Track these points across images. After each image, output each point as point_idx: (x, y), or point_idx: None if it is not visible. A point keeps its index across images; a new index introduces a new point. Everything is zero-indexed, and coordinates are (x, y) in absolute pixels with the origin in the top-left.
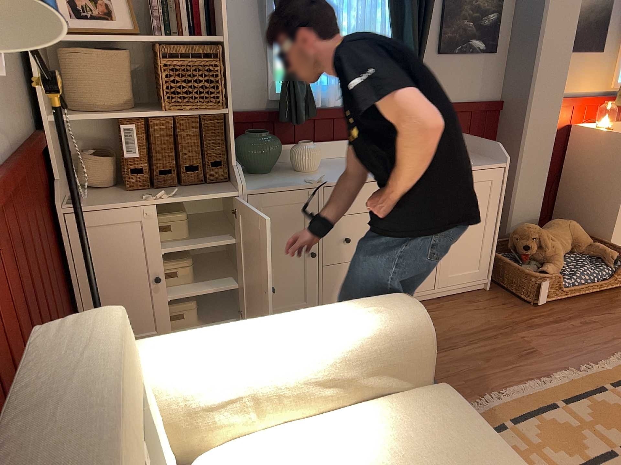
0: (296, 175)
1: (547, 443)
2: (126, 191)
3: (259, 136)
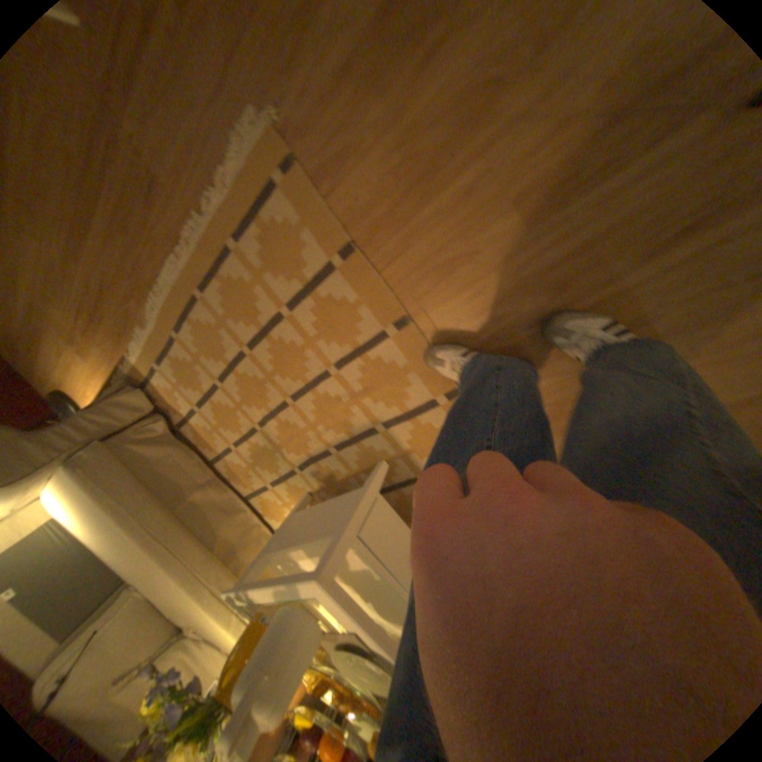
0: None
1: (199, 348)
2: None
3: None
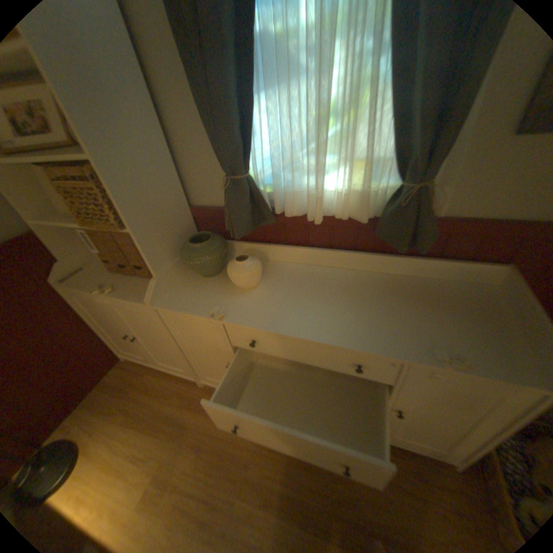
0: (223, 292)
1: None
2: (108, 270)
3: (193, 245)
